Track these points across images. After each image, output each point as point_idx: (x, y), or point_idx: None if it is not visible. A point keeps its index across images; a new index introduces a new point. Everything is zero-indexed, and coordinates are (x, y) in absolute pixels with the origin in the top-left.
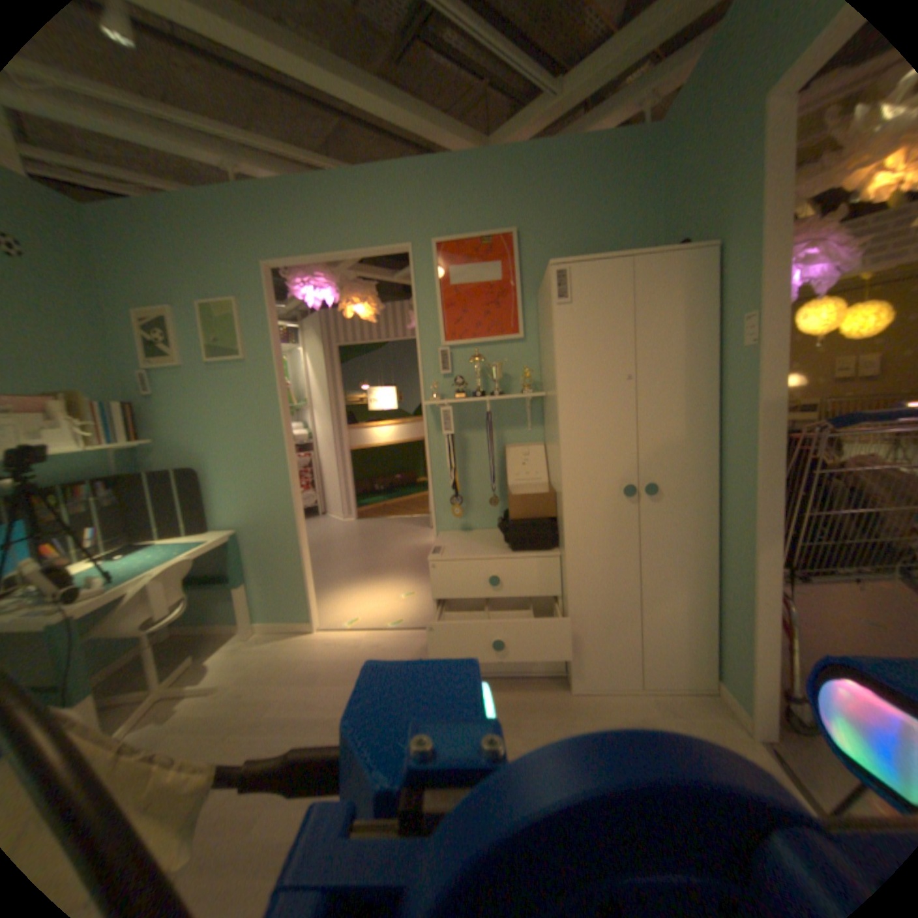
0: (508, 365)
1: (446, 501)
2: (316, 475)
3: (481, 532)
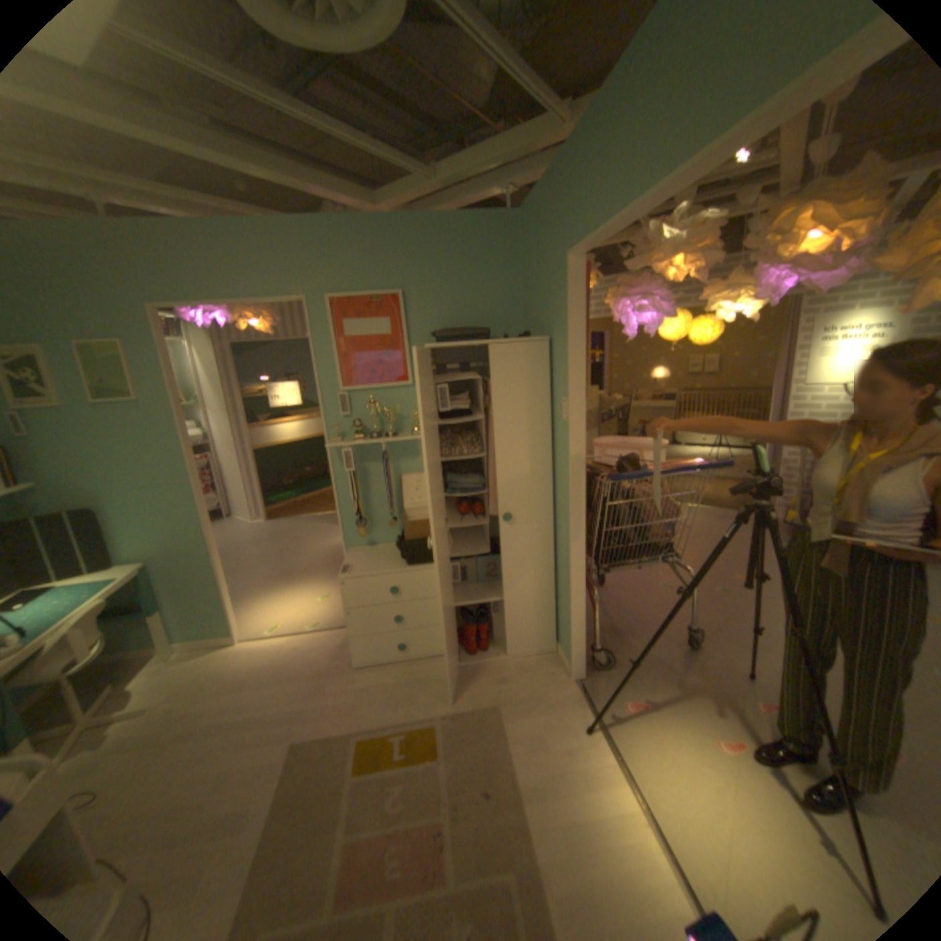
0: (401, 407)
1: (353, 522)
2: (217, 477)
3: (385, 546)
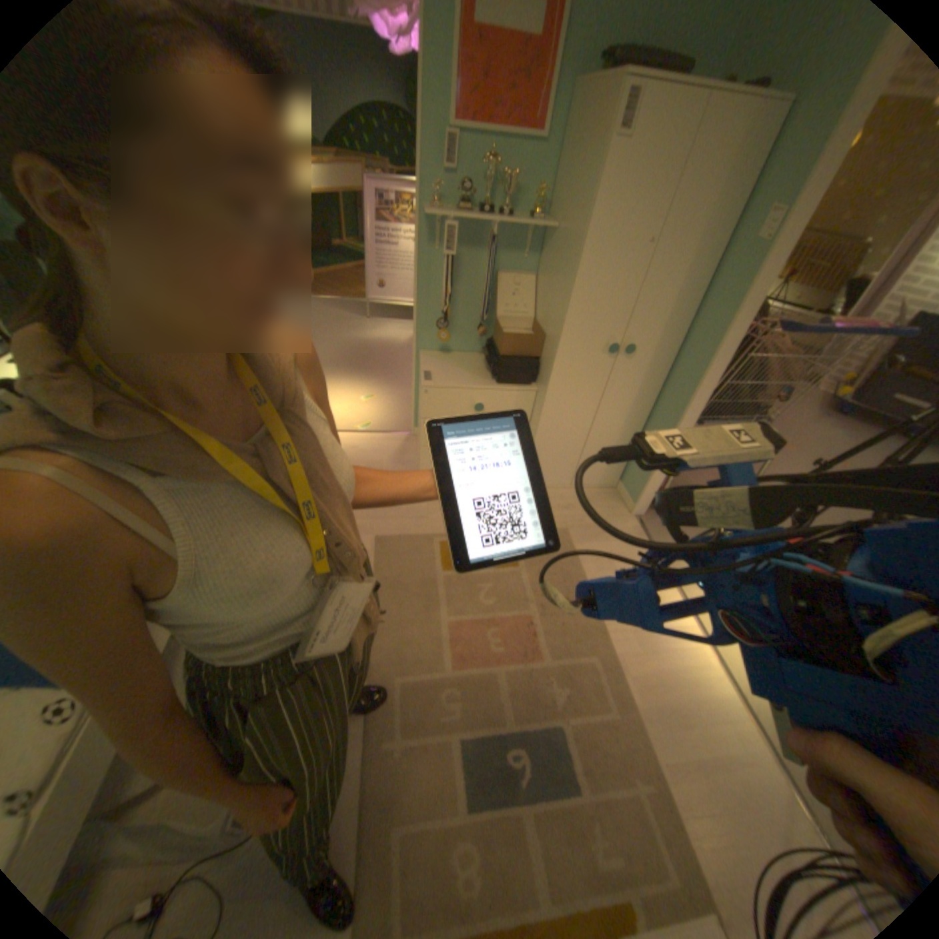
0: (522, 172)
1: (430, 321)
2: None
3: (461, 355)
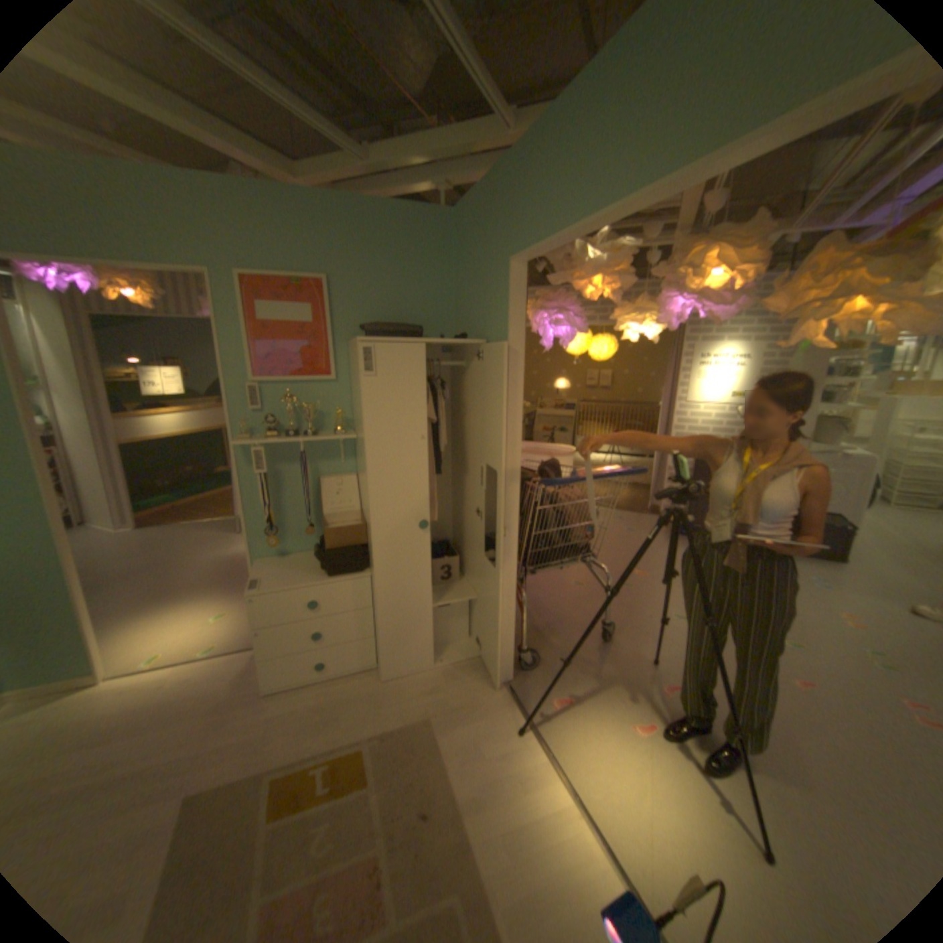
0: (322, 403)
1: (262, 530)
2: (67, 477)
3: (299, 556)
